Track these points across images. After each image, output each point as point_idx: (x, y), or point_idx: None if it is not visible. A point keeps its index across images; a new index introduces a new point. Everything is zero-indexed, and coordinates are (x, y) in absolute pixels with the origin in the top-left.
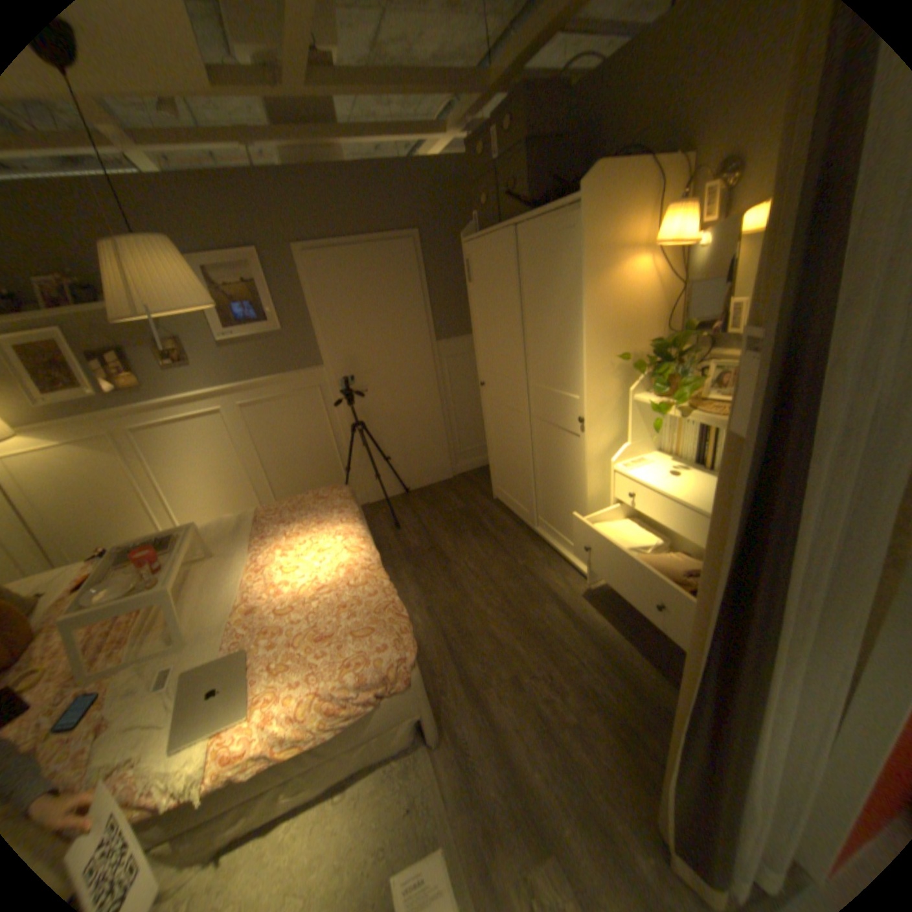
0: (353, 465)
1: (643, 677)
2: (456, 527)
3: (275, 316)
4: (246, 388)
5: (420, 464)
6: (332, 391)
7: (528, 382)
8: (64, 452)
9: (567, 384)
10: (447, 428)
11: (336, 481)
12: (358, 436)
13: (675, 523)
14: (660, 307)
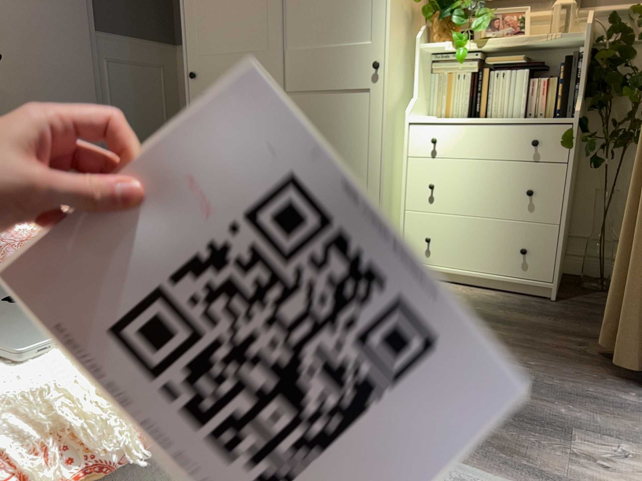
0: None
1: (494, 315)
2: None
3: None
4: None
5: None
6: None
7: (287, 48)
8: None
9: (354, 31)
10: None
11: None
12: None
13: (490, 149)
14: None
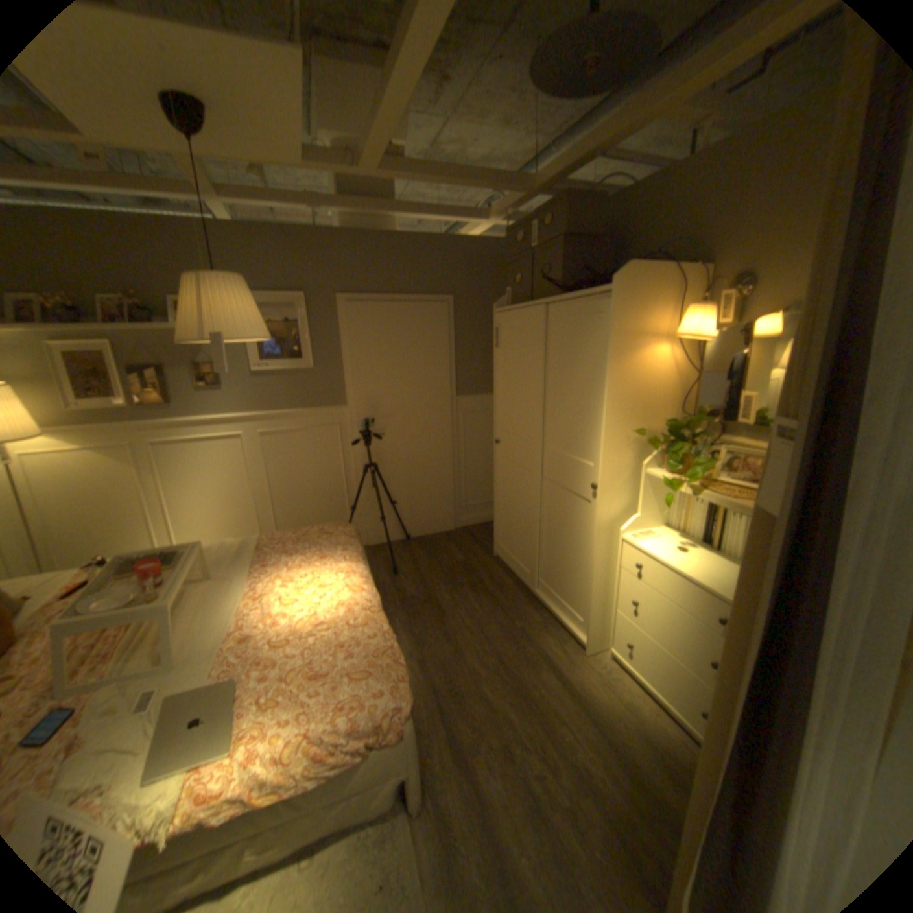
0: (359, 505)
1: (640, 762)
2: (454, 580)
3: (311, 355)
4: (271, 418)
5: (425, 512)
6: (352, 431)
7: (544, 445)
8: (83, 456)
9: (583, 451)
10: (456, 480)
11: (339, 519)
12: (369, 477)
13: (682, 600)
14: (676, 392)
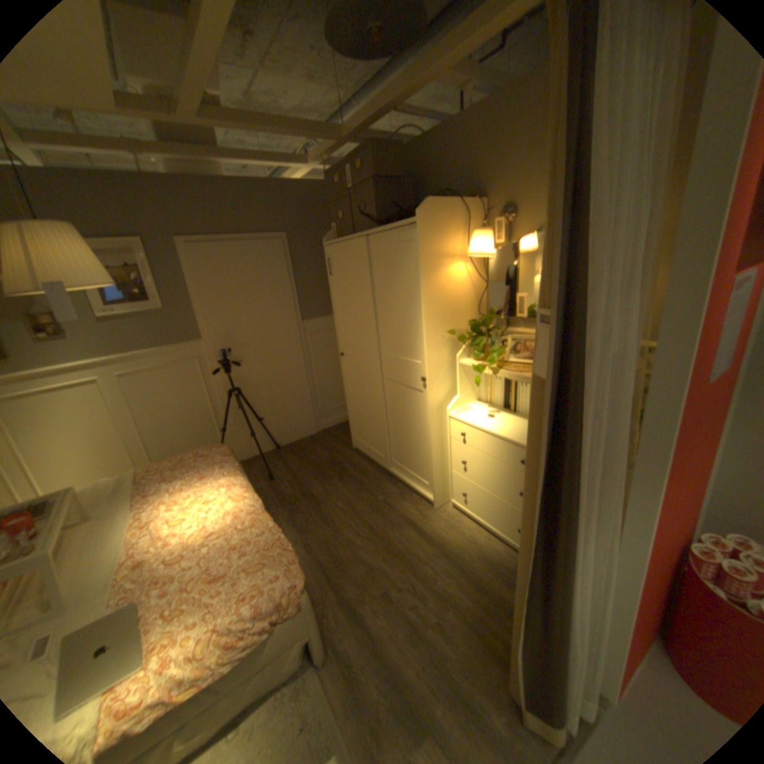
0: (228, 427)
1: (481, 576)
2: (323, 474)
3: (157, 296)
4: (124, 360)
5: (289, 423)
6: (209, 362)
7: (380, 352)
8: None
9: (411, 353)
10: (312, 392)
11: (211, 442)
12: (233, 401)
13: (495, 453)
14: (472, 299)
